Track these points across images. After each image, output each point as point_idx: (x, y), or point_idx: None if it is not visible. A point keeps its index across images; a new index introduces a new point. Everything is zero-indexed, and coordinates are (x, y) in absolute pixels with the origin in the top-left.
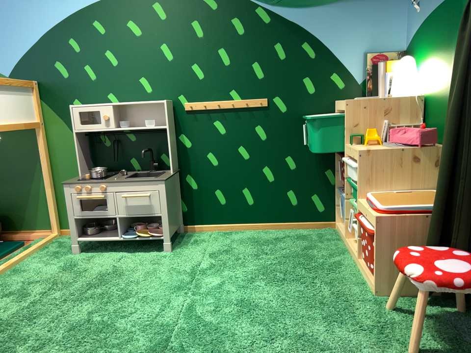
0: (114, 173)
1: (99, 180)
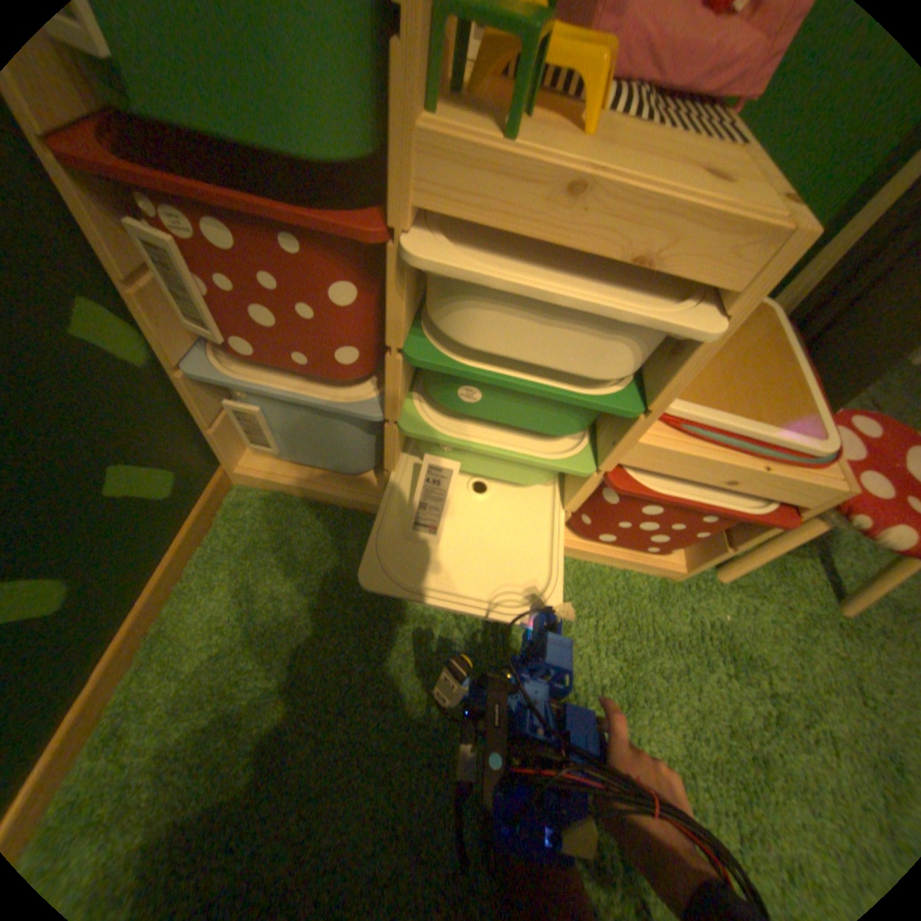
0: None
1: None
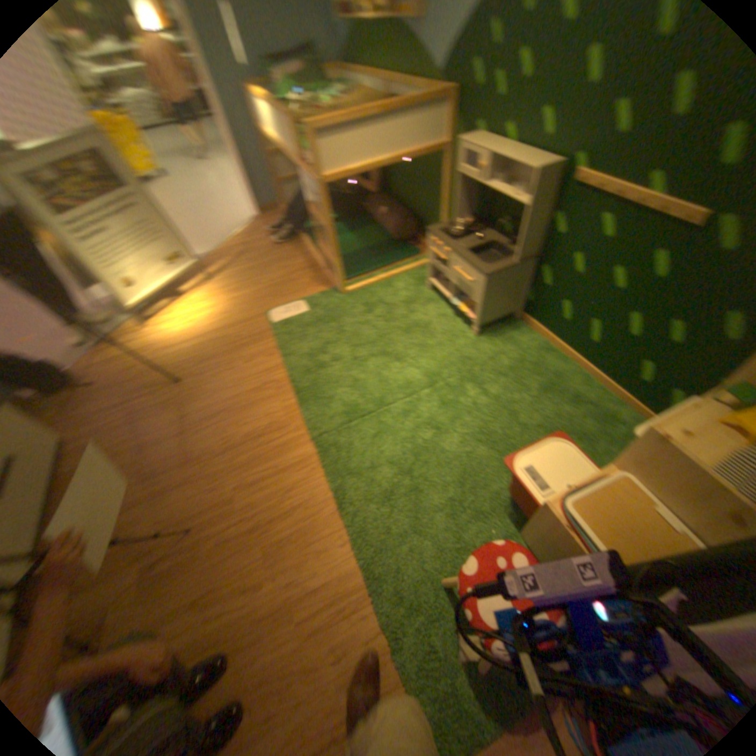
0: (481, 229)
1: (451, 239)
